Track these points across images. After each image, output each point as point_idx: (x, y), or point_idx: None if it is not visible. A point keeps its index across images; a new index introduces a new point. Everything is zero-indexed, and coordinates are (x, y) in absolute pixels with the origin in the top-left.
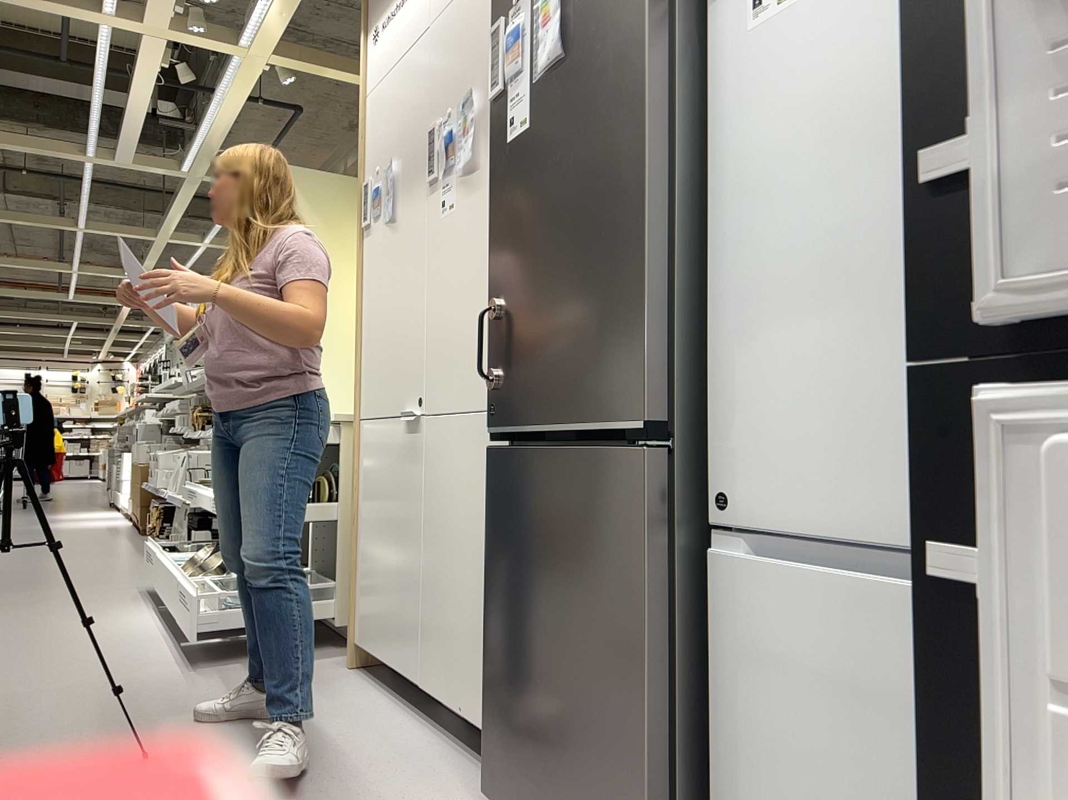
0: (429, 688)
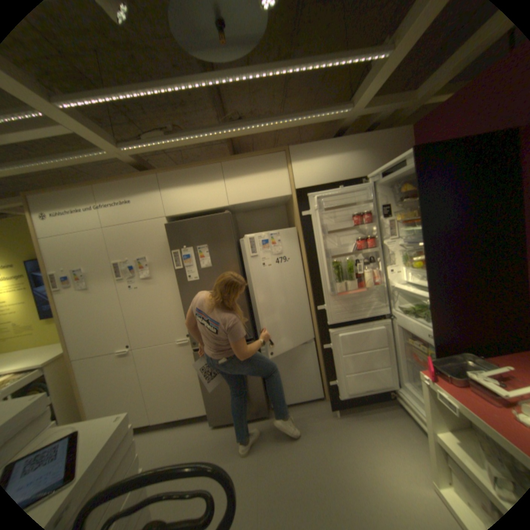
0: (156, 422)
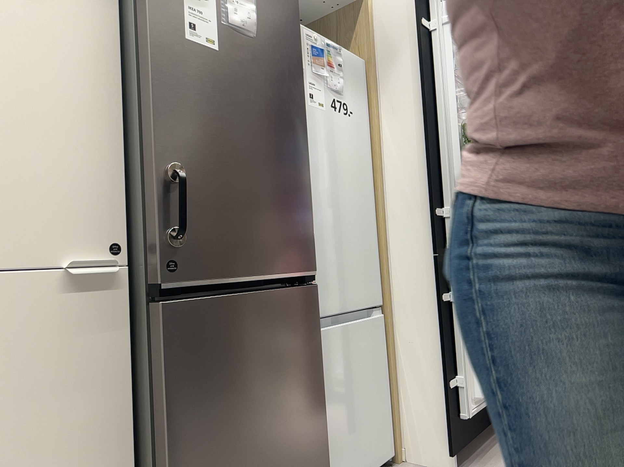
0: None
